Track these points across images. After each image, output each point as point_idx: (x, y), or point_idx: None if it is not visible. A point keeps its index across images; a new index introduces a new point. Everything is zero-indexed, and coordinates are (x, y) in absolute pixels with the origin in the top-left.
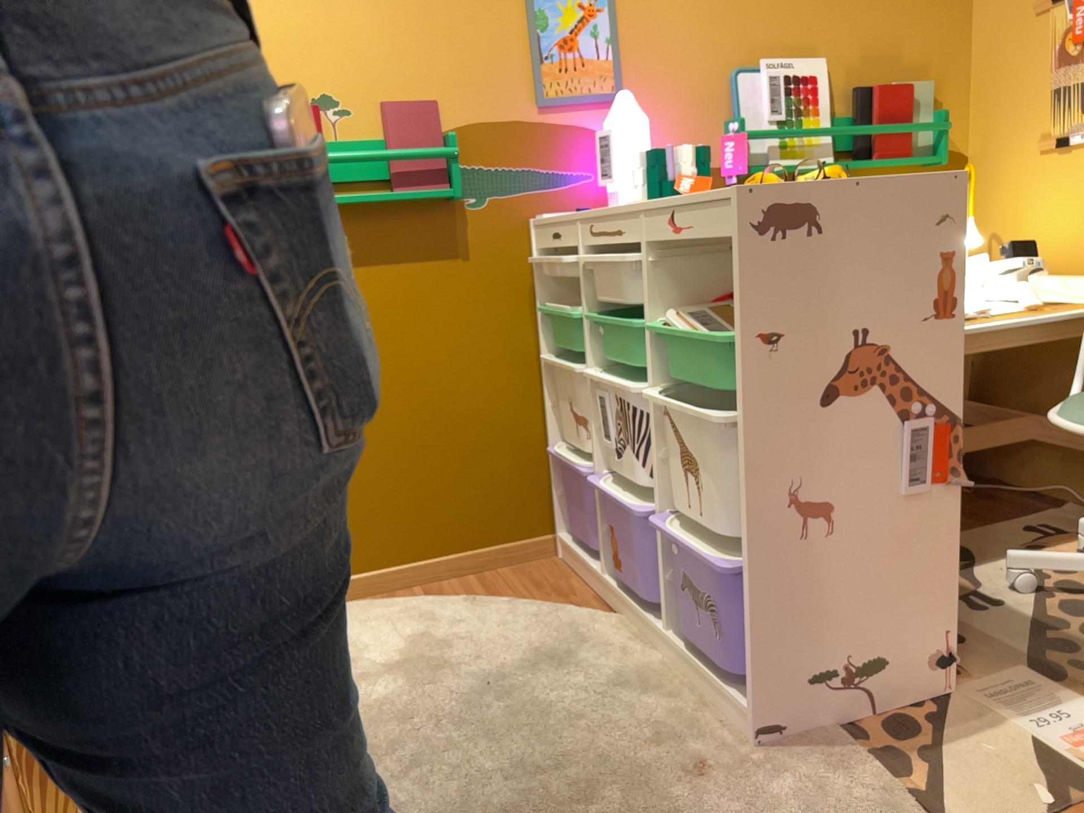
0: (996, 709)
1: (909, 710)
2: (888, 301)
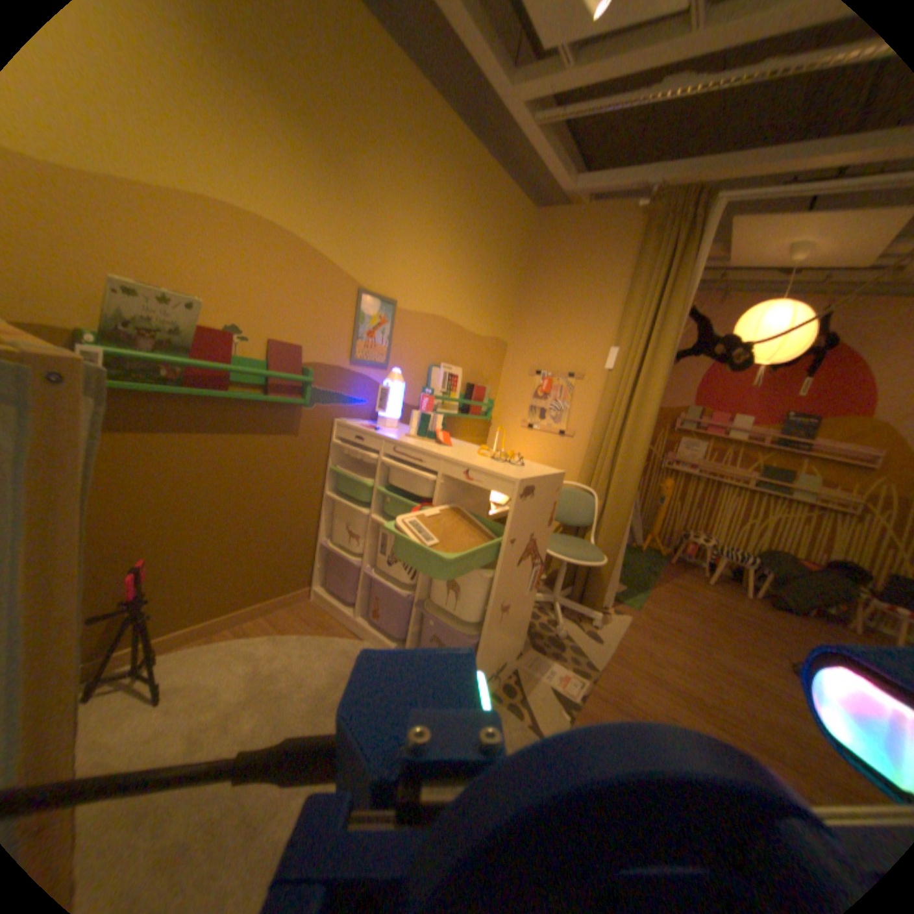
0: (533, 671)
1: (509, 679)
2: (542, 522)
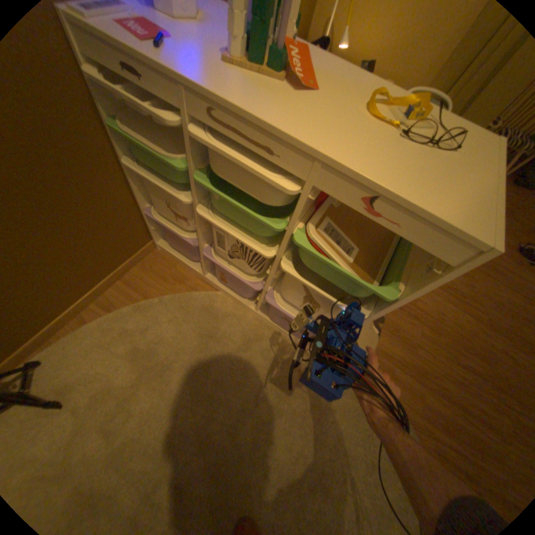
0: None
1: None
2: None
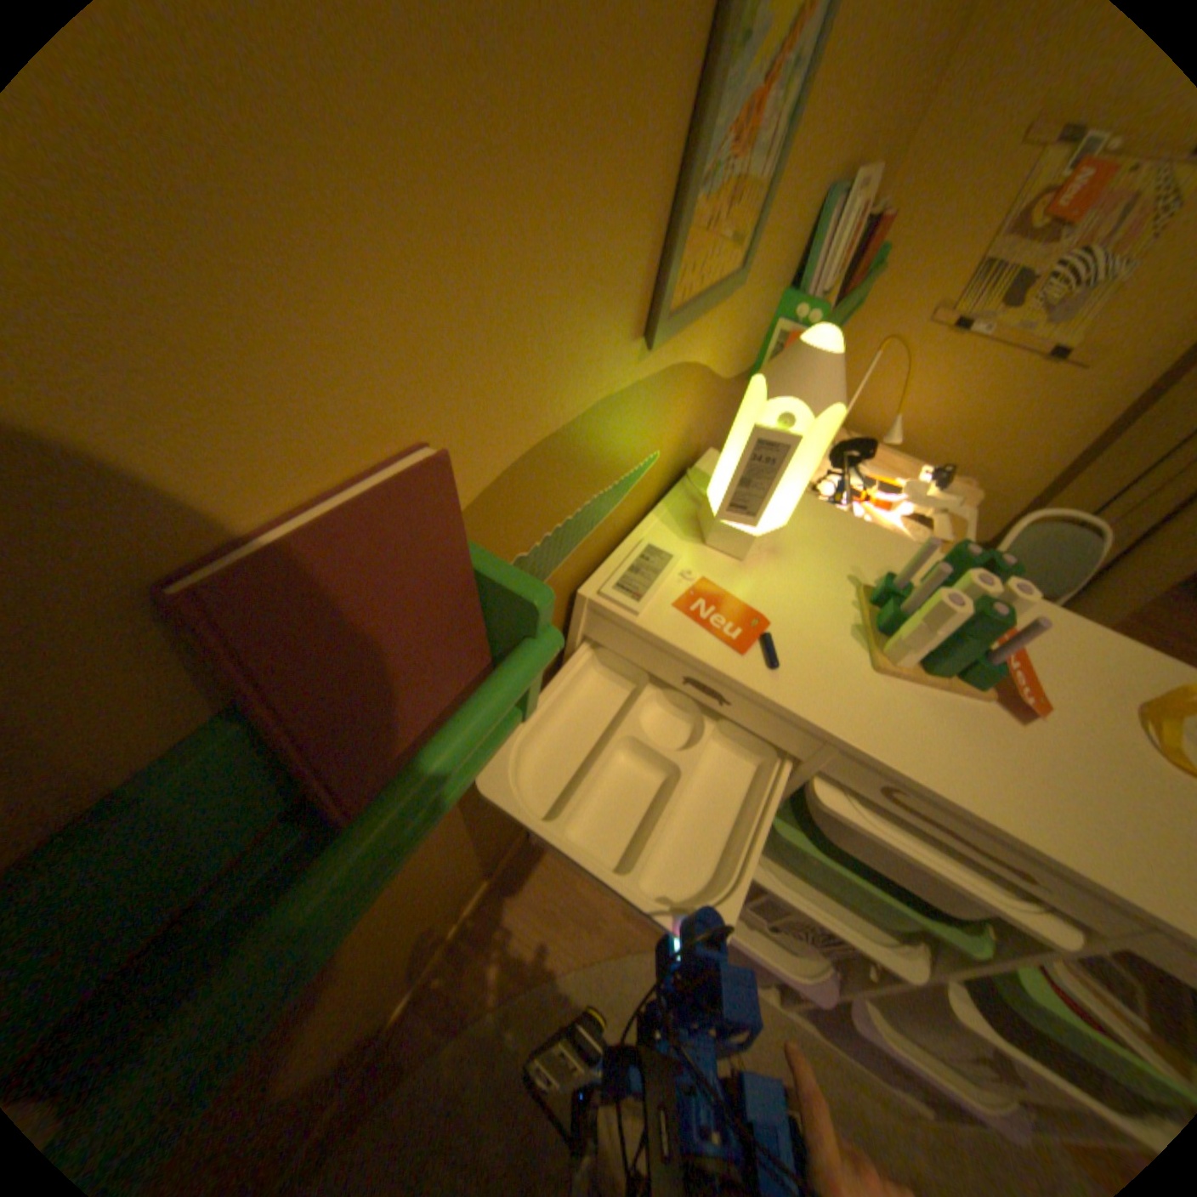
0: None
1: None
2: None
